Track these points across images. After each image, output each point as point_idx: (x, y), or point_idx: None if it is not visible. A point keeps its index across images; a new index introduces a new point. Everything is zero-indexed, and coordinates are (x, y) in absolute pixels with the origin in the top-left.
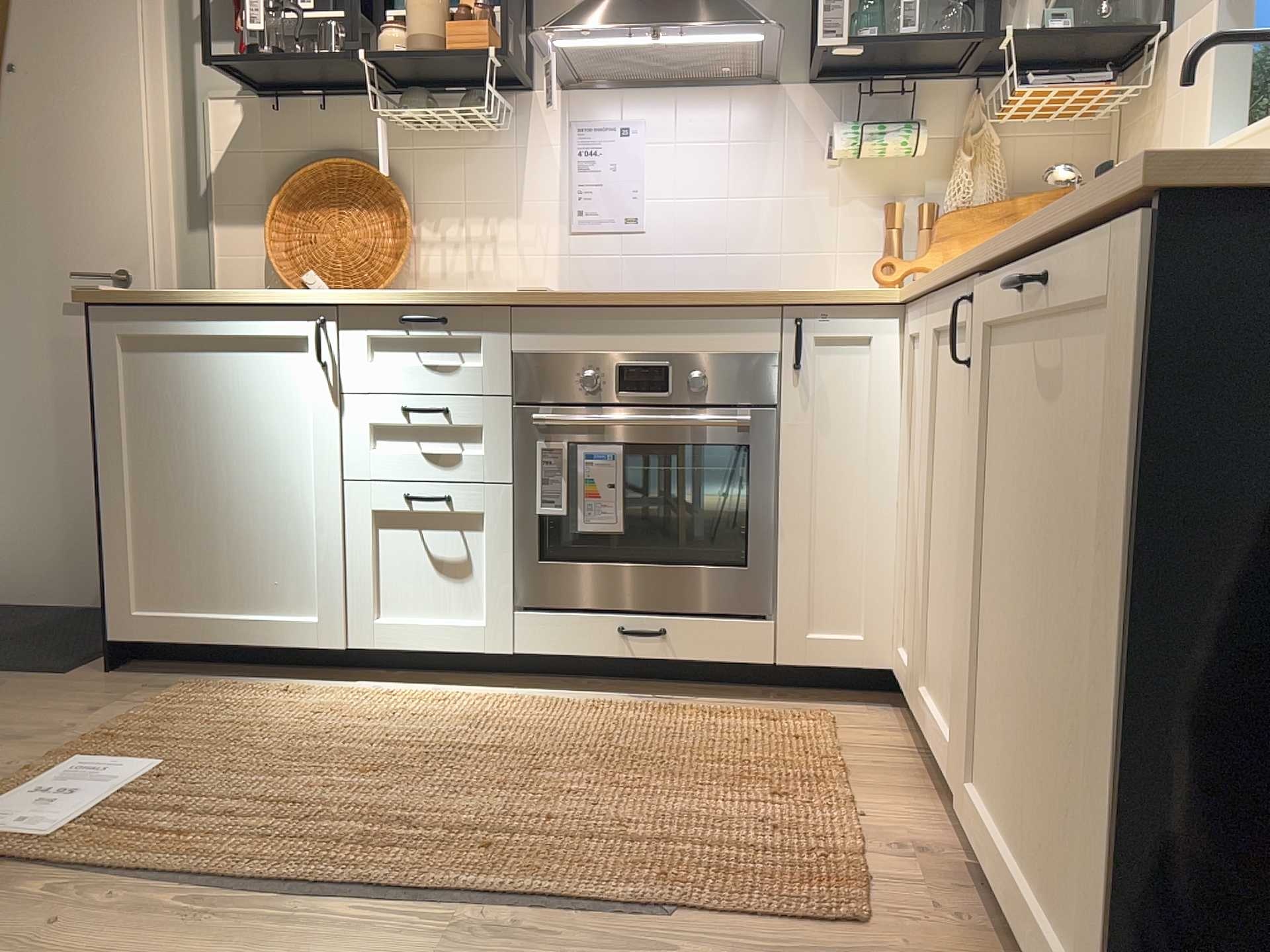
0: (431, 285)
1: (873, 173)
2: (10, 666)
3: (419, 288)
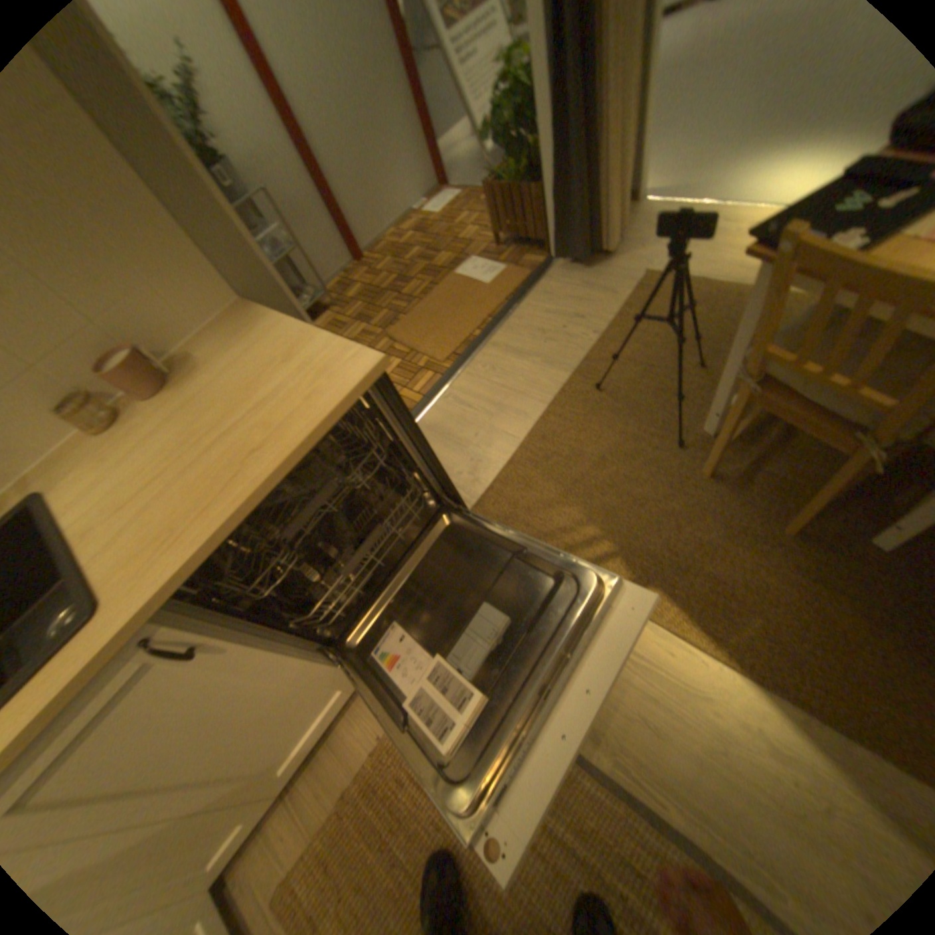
0: None
1: None
2: None
3: None
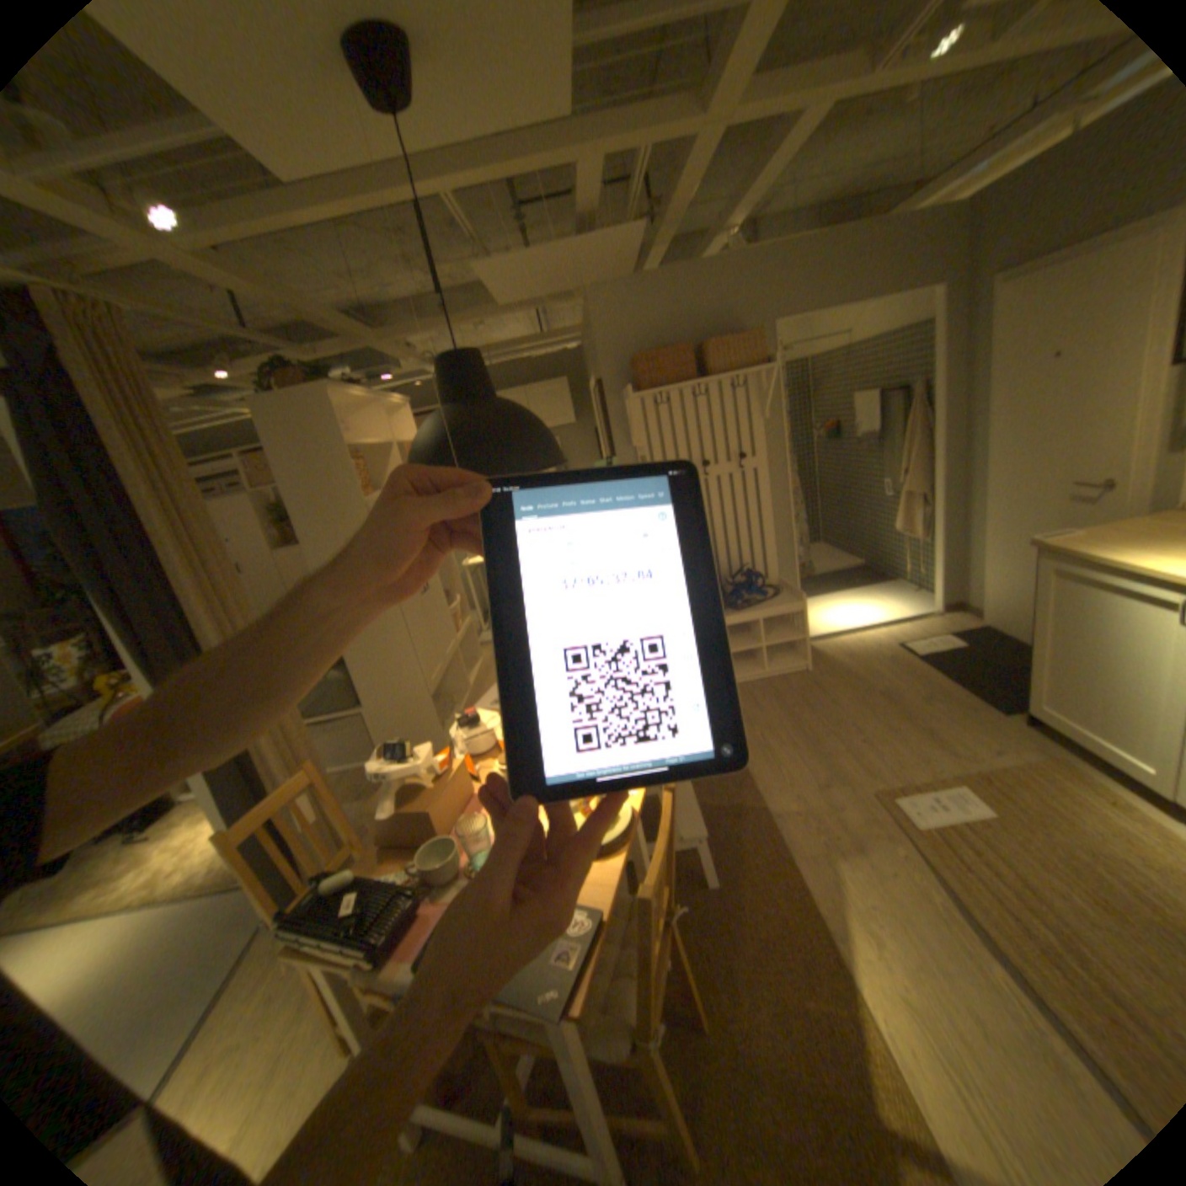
0: None
1: None
2: (989, 697)
3: None
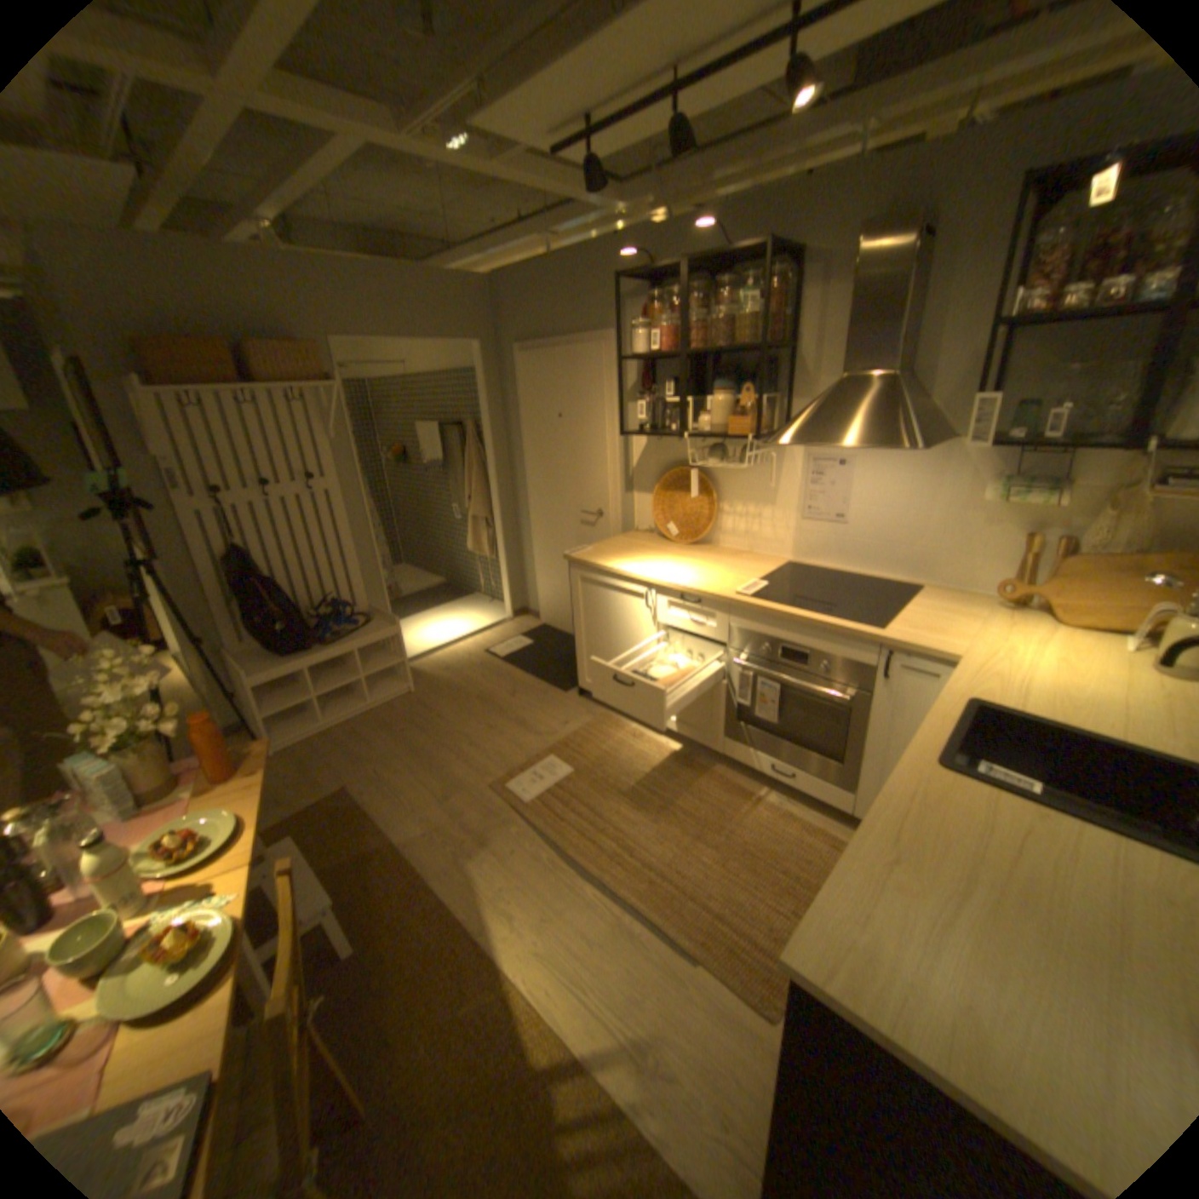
0: (728, 535)
1: (1029, 506)
2: (552, 680)
3: (721, 535)
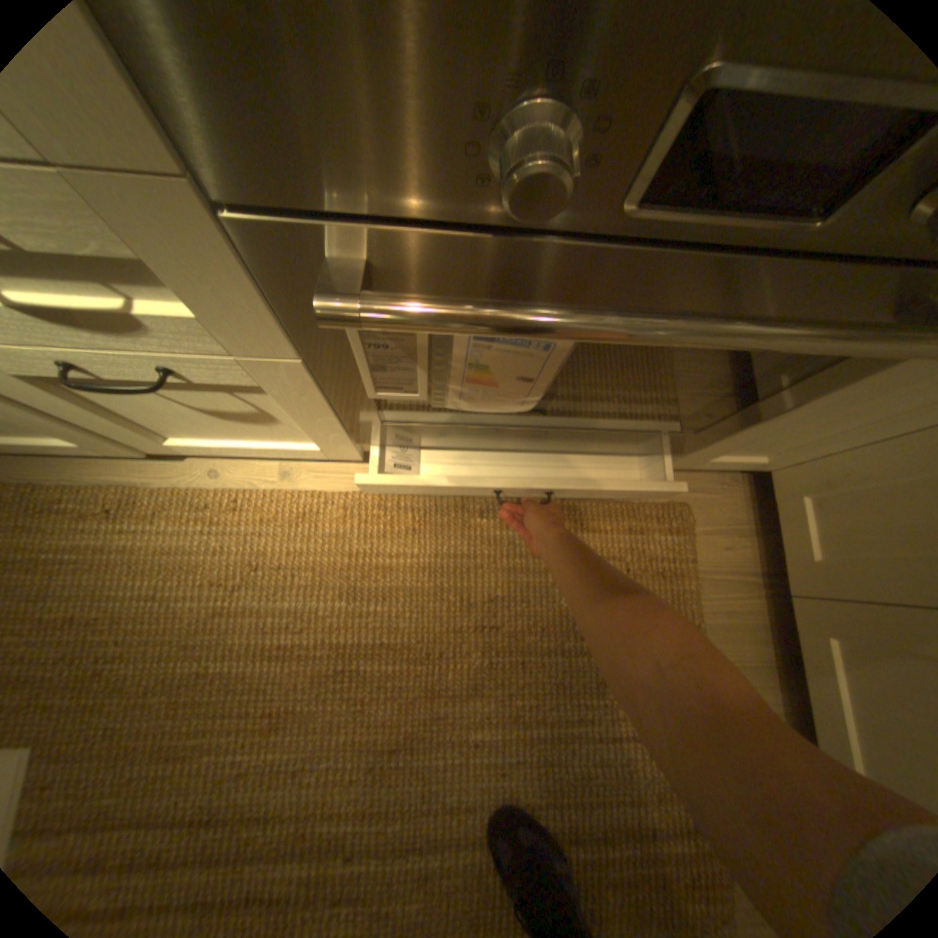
0: None
1: None
2: None
3: None
